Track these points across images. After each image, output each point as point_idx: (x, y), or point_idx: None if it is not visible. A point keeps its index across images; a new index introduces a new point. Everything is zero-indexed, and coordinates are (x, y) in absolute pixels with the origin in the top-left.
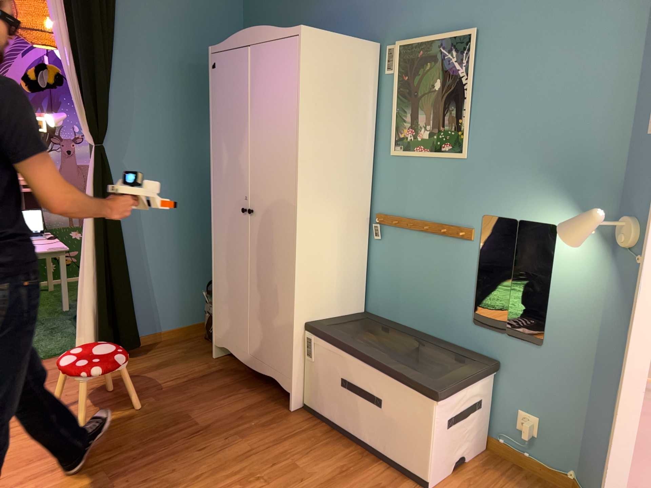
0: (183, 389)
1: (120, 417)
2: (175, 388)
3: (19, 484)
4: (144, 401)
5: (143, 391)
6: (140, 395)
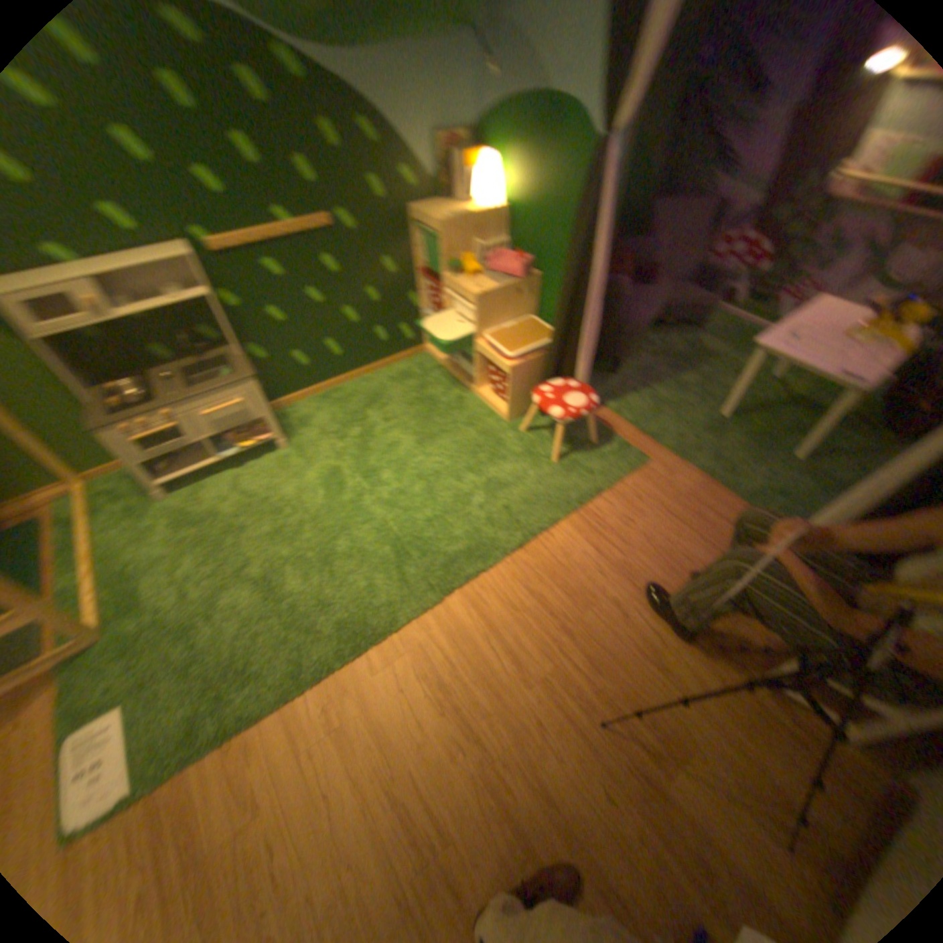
0: (763, 738)
1: (662, 657)
2: (759, 721)
3: (532, 594)
4: (707, 680)
5: (734, 671)
6: (719, 668)
